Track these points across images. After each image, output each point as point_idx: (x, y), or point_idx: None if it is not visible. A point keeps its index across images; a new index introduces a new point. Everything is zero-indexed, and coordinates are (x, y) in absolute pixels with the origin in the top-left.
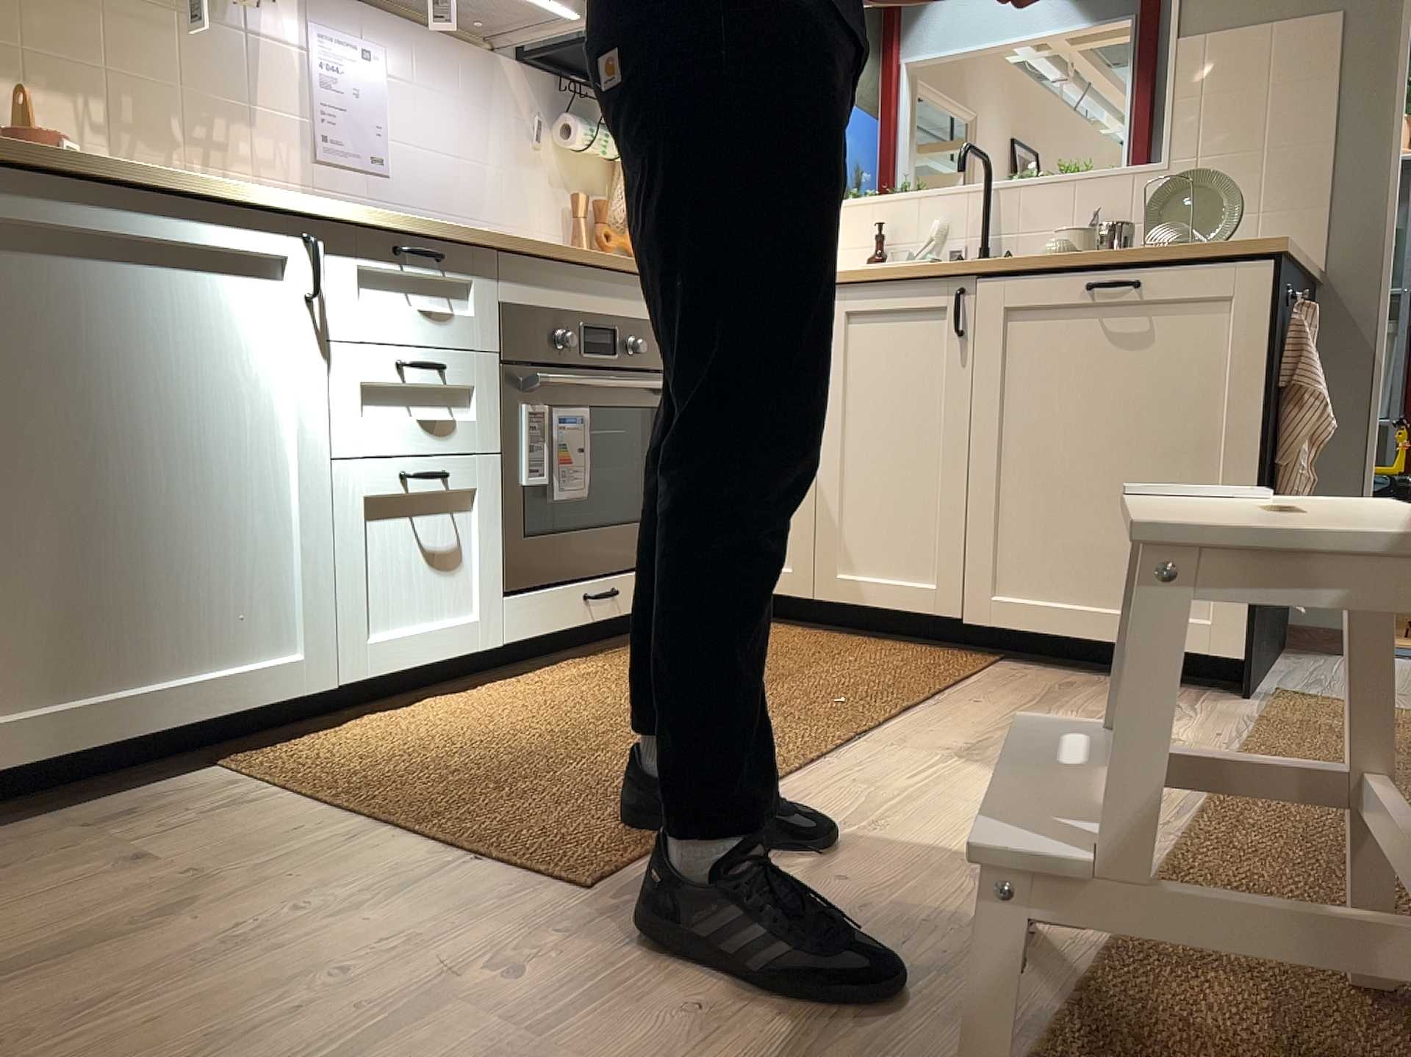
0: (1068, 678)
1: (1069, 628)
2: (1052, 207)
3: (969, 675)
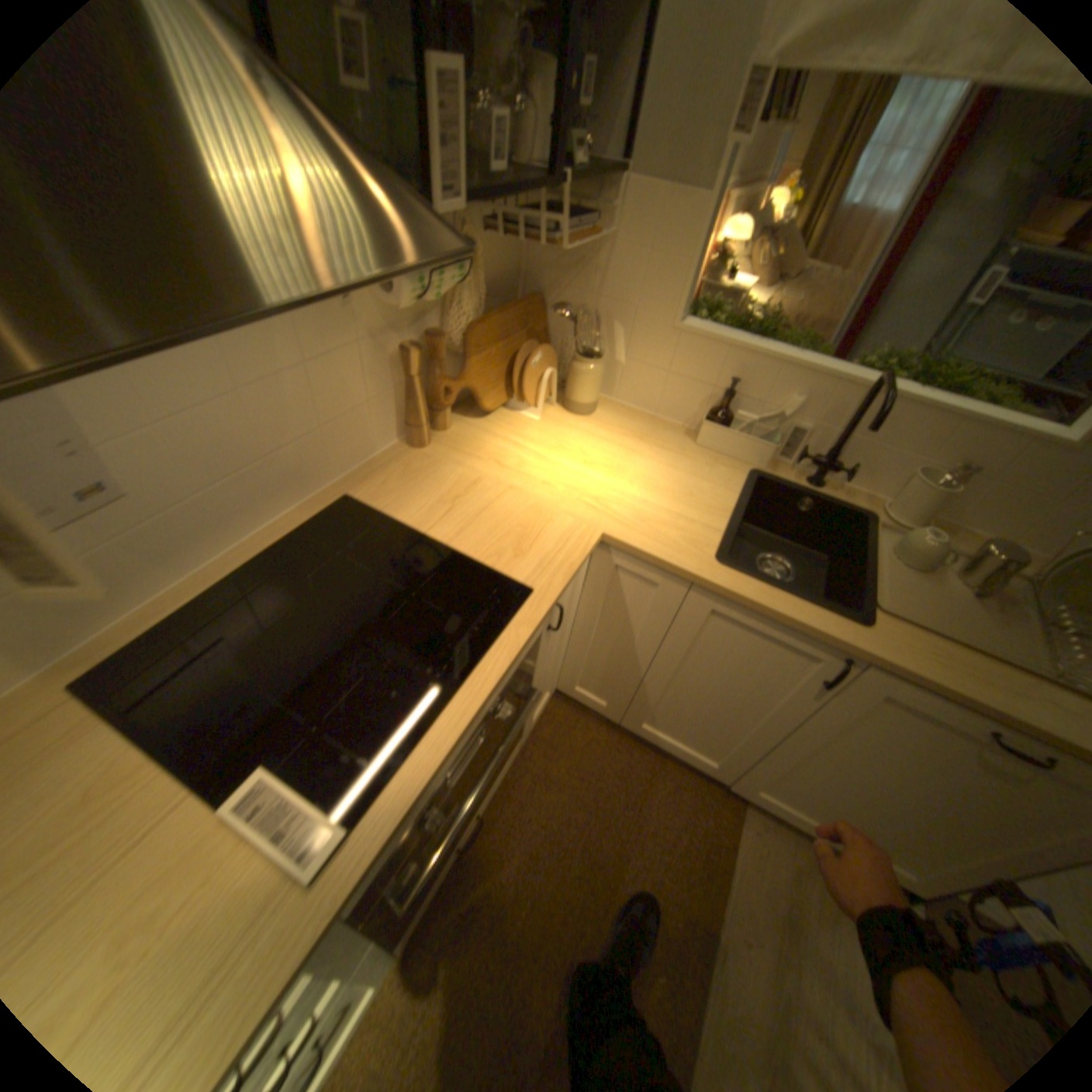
0: (797, 866)
1: (807, 830)
2: (925, 428)
3: (737, 881)
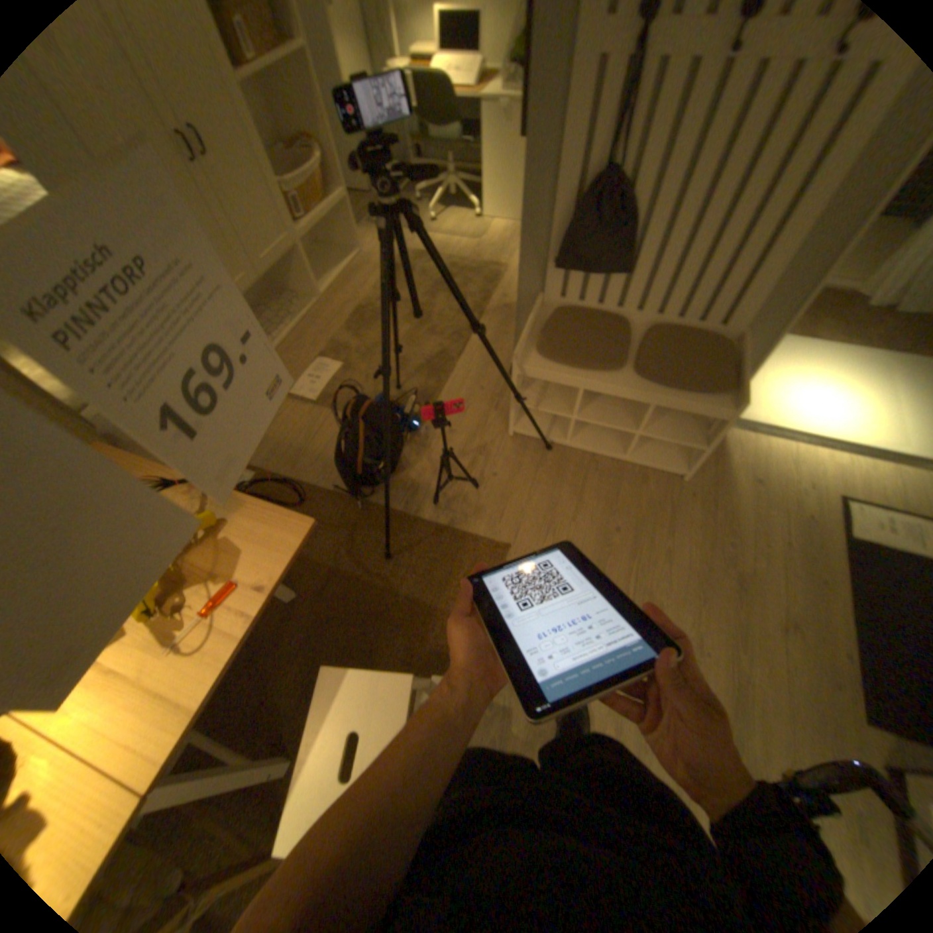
0: None
1: None
2: None
3: None
